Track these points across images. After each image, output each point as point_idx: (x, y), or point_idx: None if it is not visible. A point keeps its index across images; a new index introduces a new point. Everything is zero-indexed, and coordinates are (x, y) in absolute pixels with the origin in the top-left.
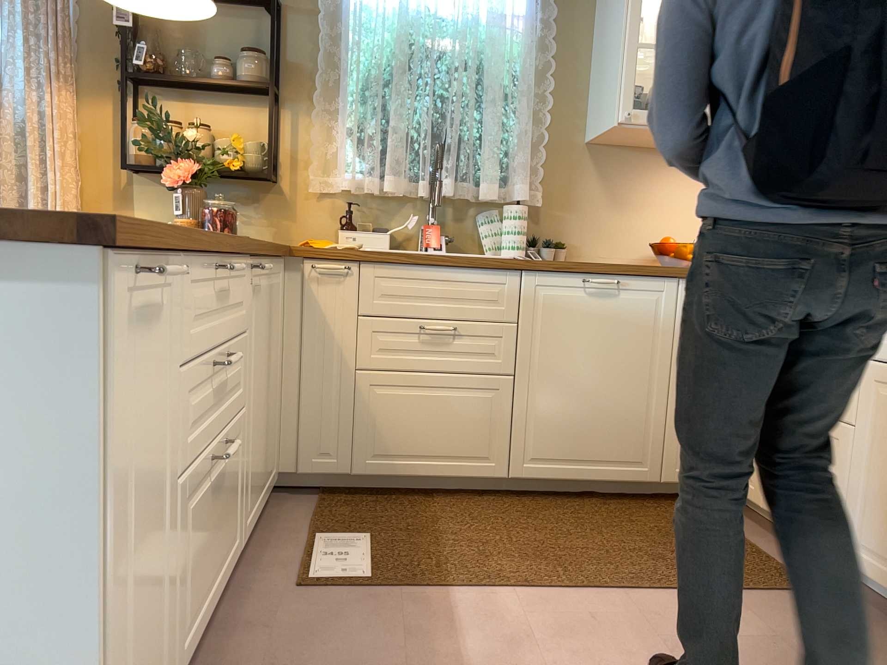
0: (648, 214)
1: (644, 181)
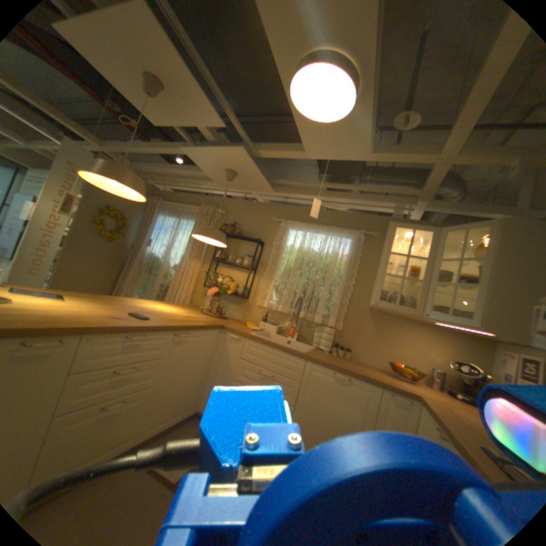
0: (395, 348)
1: (395, 332)
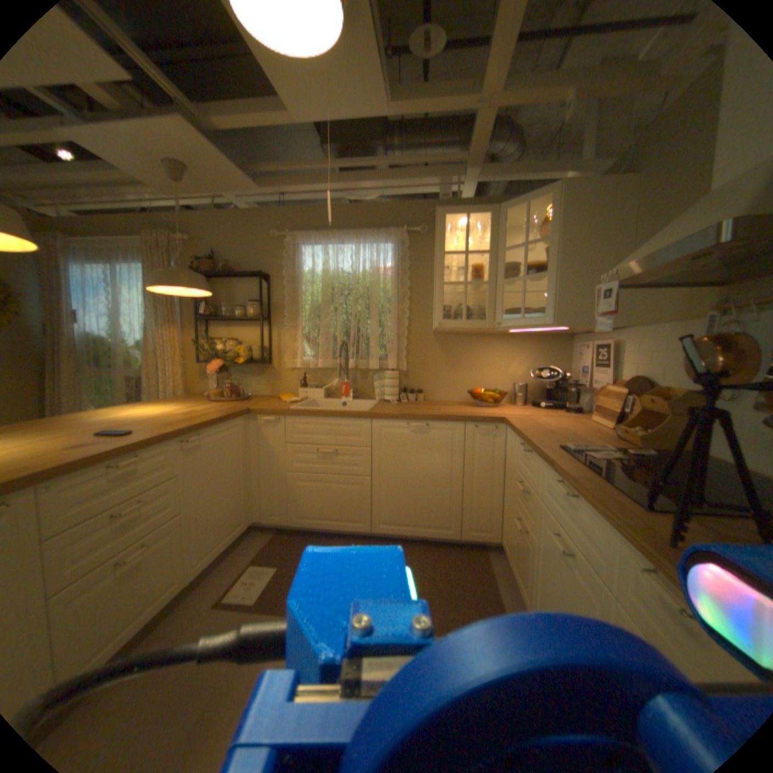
0: (471, 372)
1: (467, 353)
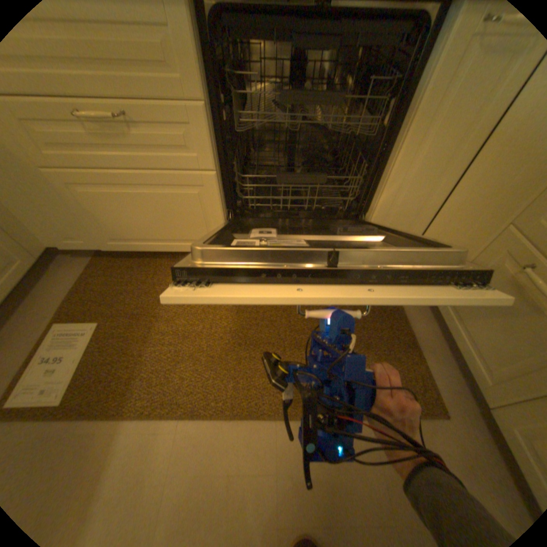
0: None
1: None
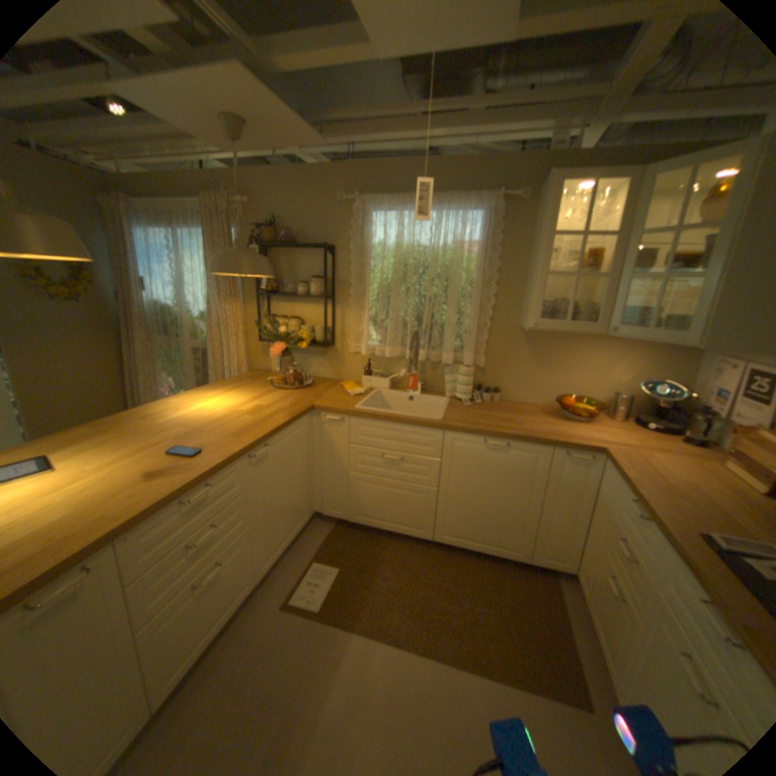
0: (563, 373)
1: (562, 351)
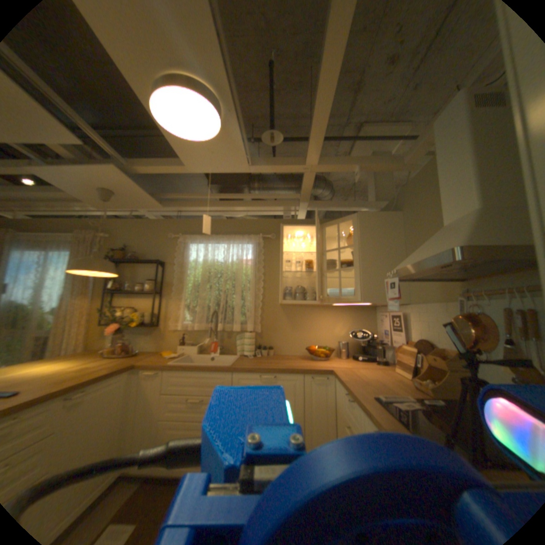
0: (308, 333)
1: (305, 319)
